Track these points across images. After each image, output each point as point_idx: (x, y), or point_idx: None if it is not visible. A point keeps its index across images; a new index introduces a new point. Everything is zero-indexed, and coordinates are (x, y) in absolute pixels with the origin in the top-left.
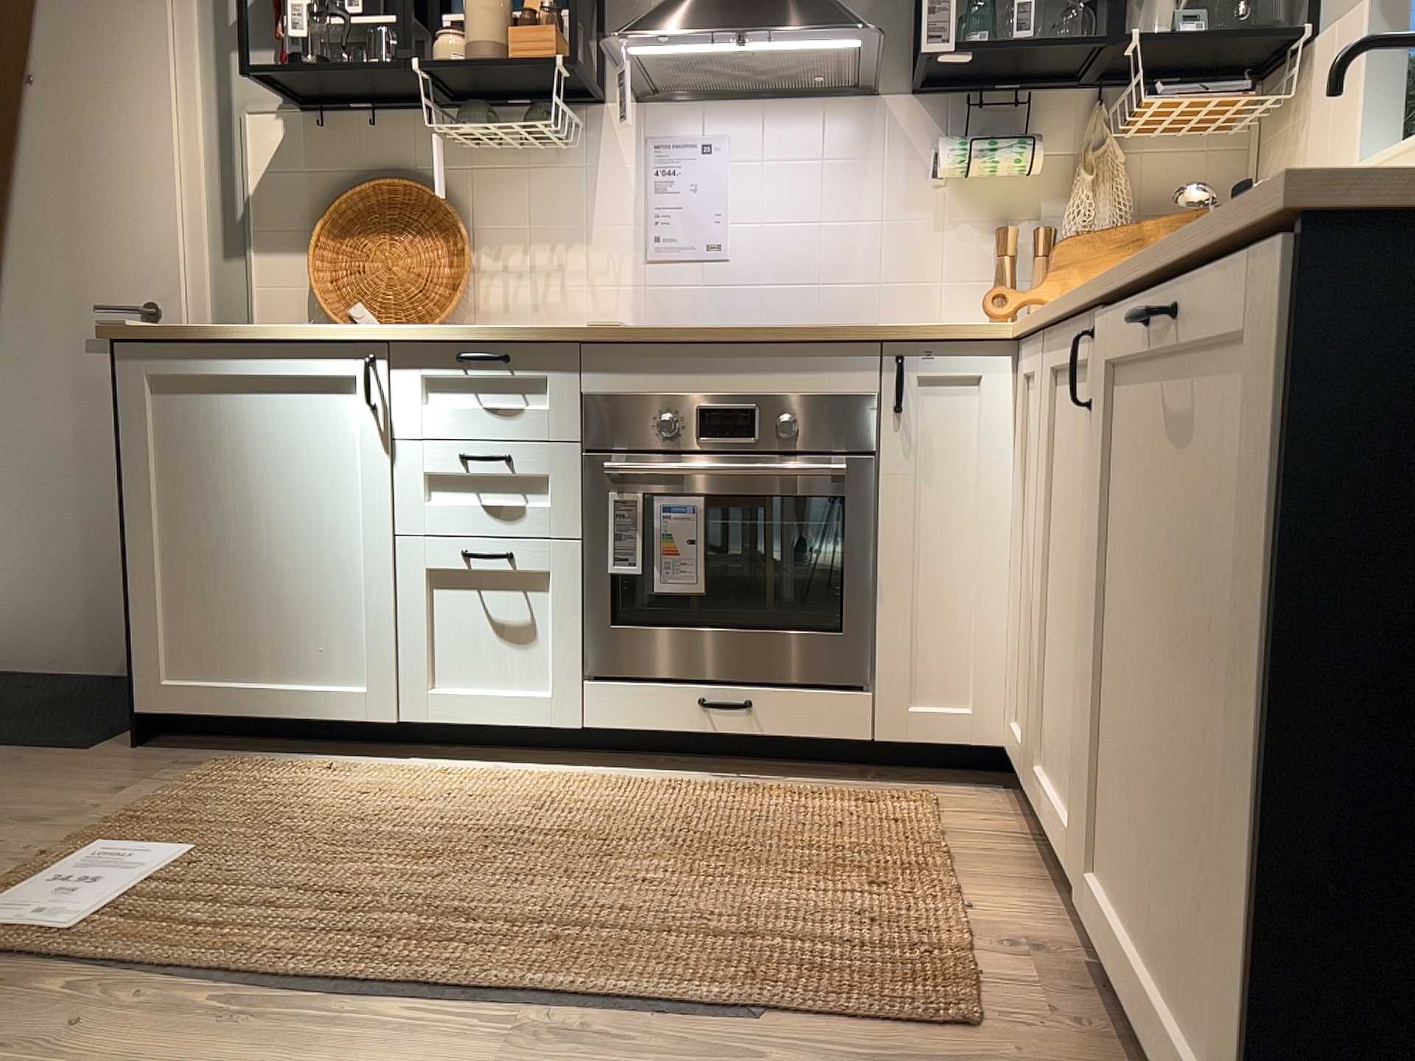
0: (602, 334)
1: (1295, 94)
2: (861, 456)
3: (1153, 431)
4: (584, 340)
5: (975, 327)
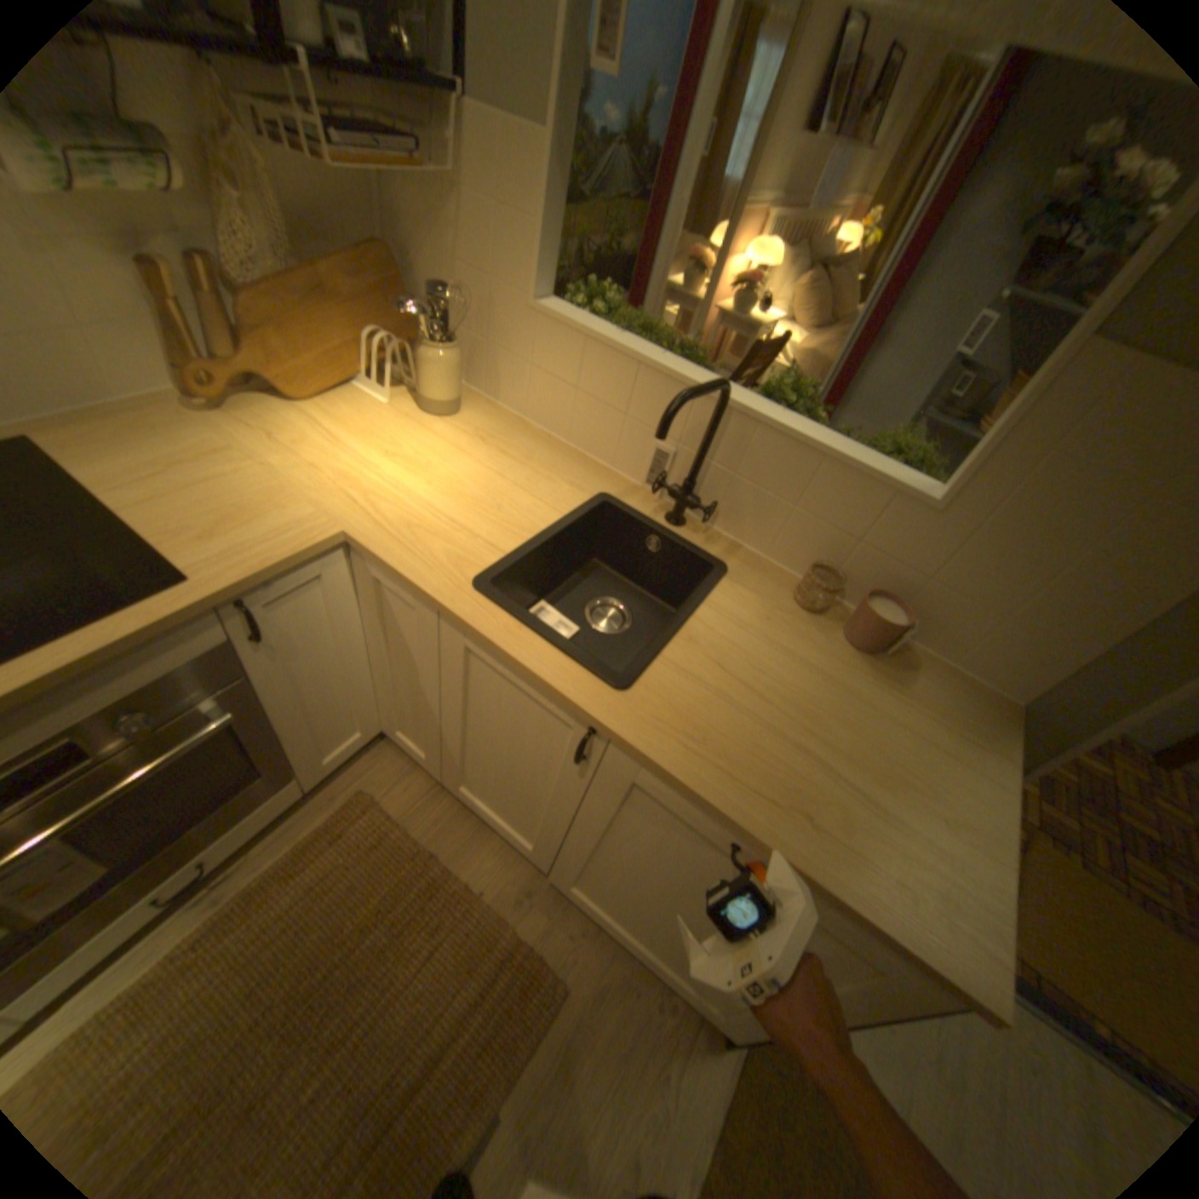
0: None
1: (448, 149)
2: (227, 685)
3: (685, 841)
4: None
5: (310, 546)
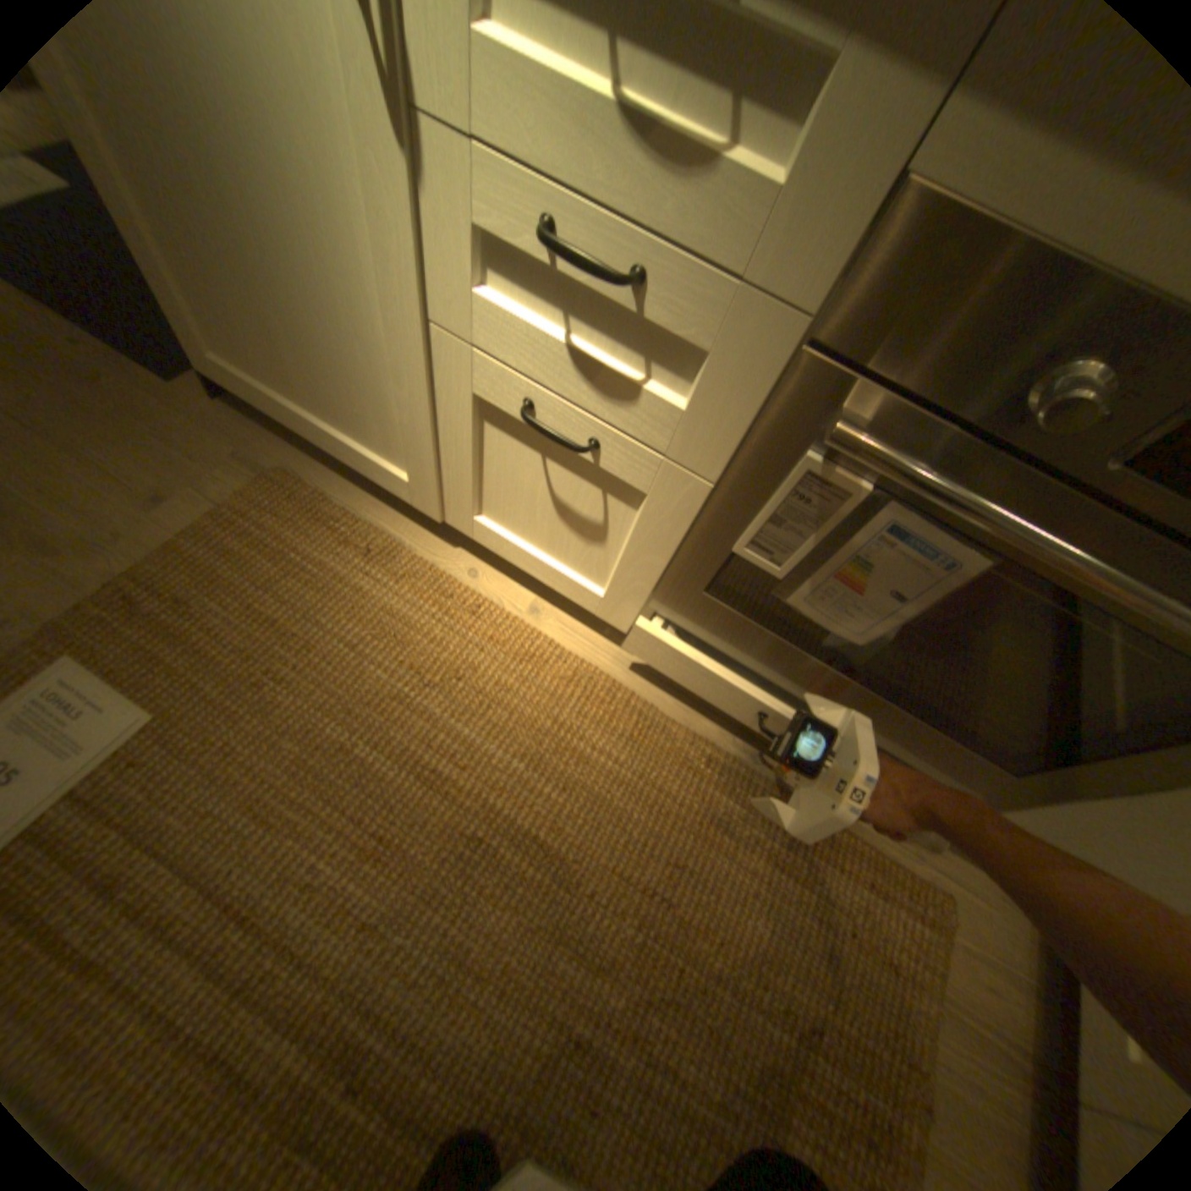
0: None
1: None
2: None
3: None
4: None
5: None
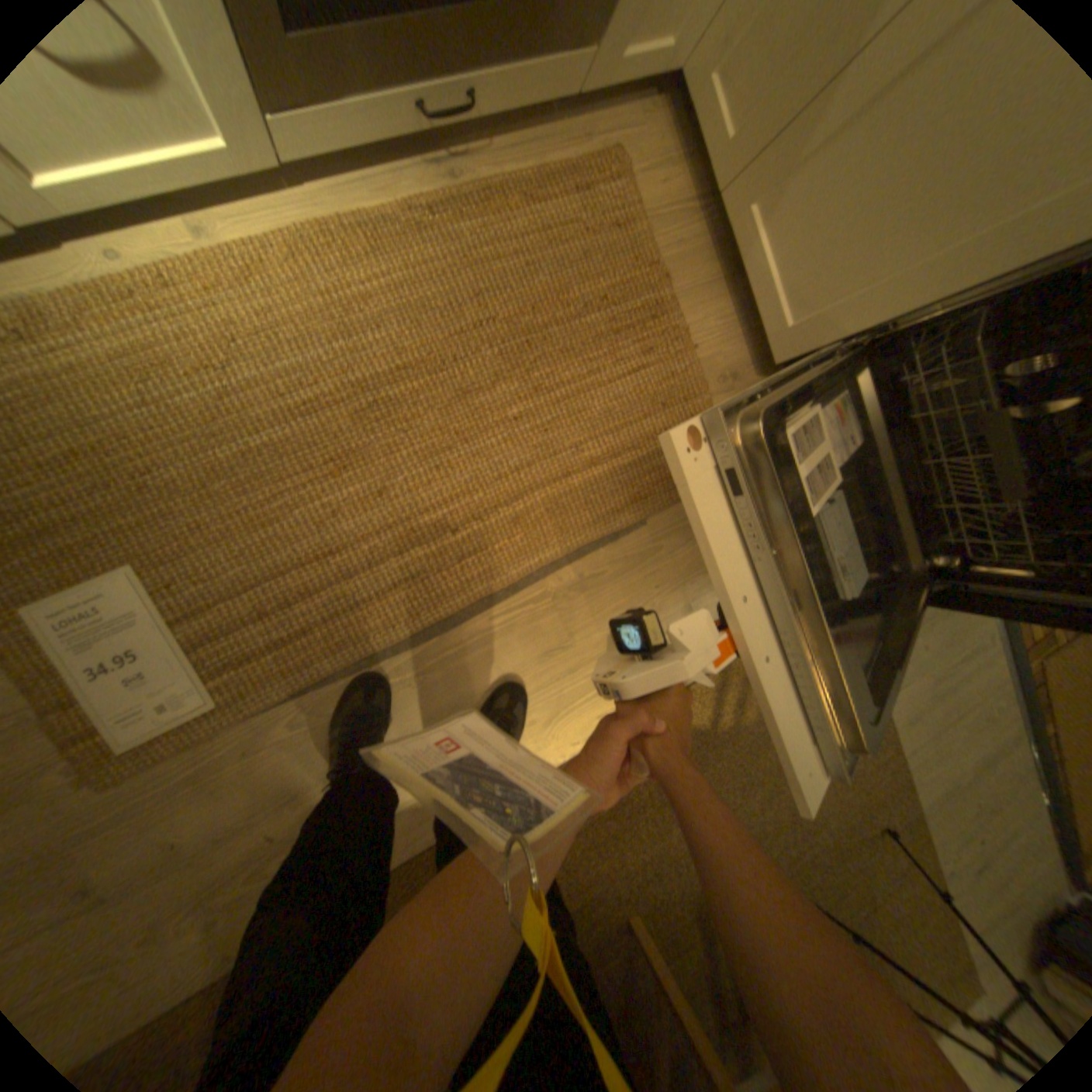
0: None
1: None
2: None
3: None
4: None
5: None
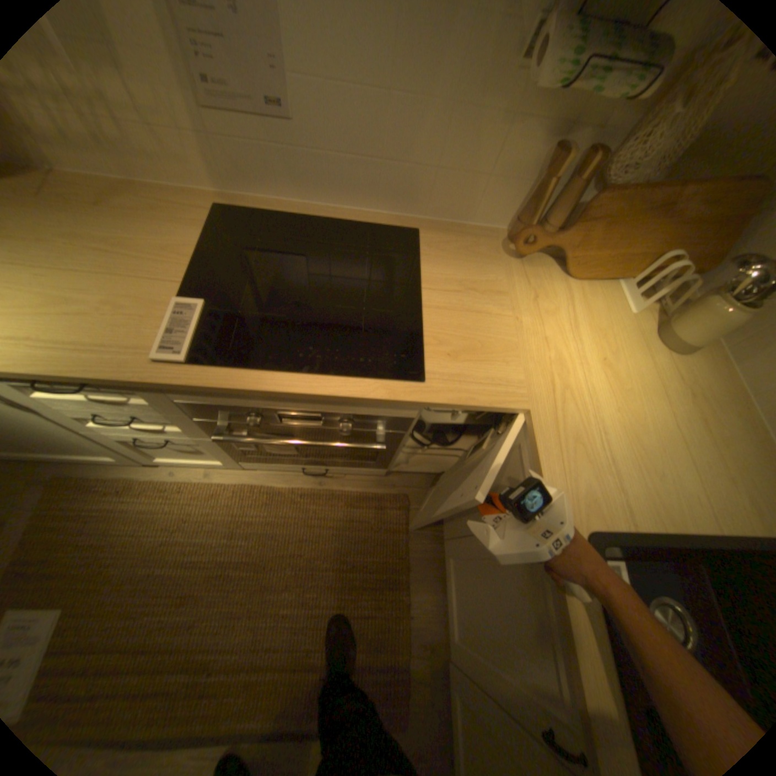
0: (171, 388)
1: None
2: (395, 429)
3: None
4: (156, 387)
5: (501, 406)
